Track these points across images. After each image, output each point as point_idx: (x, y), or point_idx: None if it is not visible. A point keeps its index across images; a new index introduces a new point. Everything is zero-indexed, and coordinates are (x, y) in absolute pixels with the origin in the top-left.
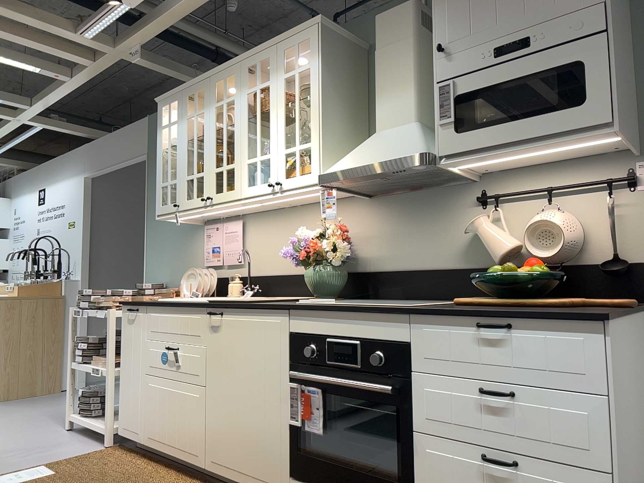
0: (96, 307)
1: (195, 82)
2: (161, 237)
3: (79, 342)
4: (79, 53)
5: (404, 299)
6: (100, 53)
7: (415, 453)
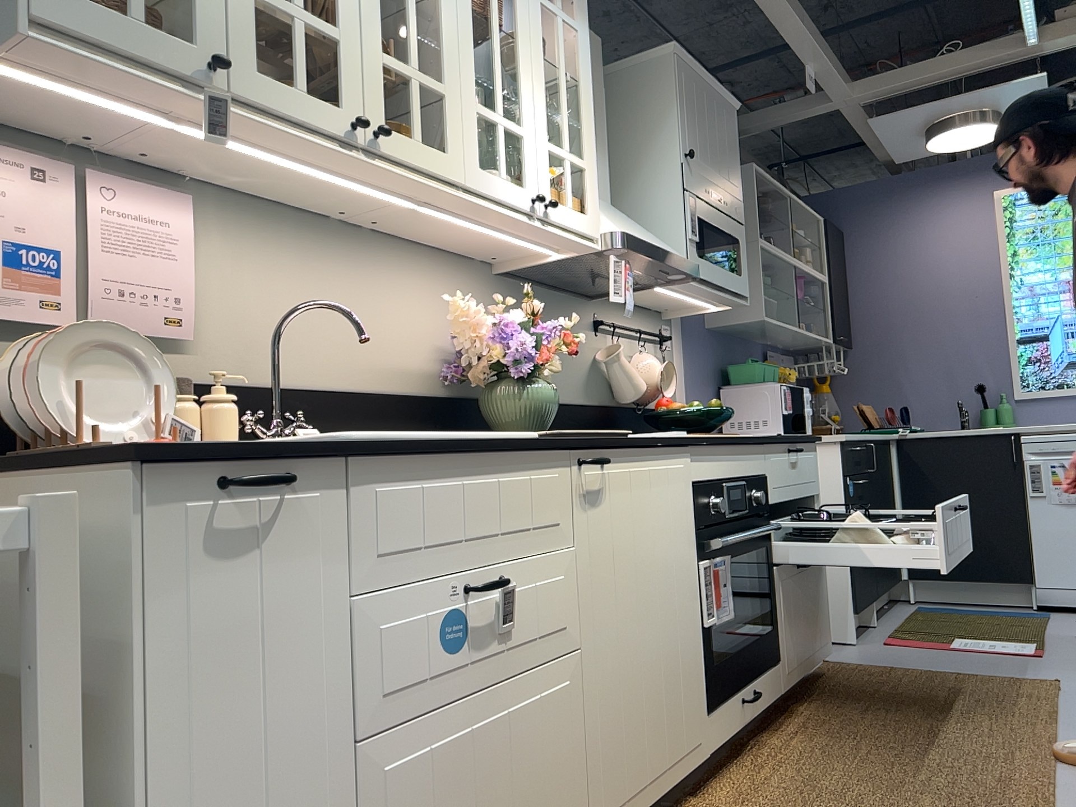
0: None
1: None
2: None
3: None
4: None
5: None
6: None
7: (776, 588)
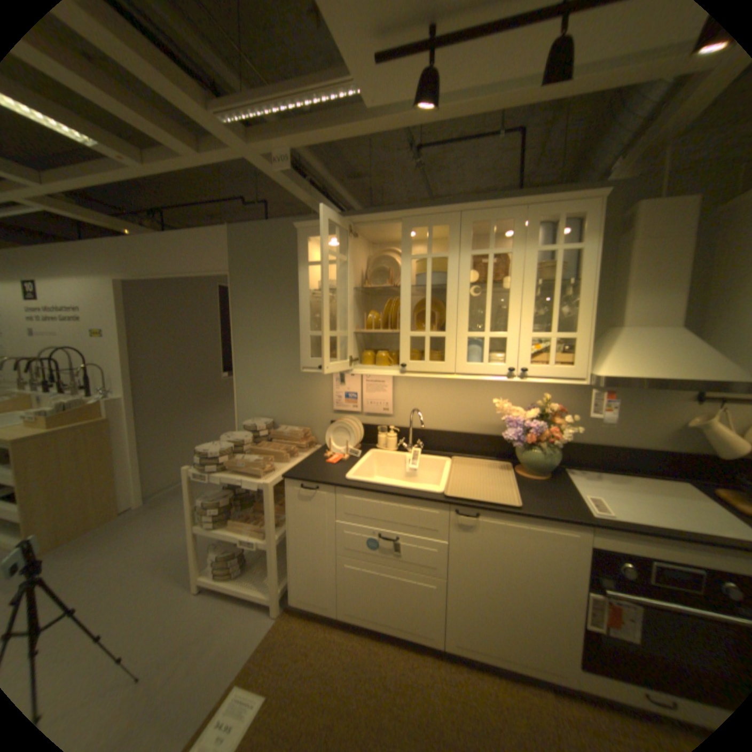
0: (220, 468)
1: (374, 218)
2: (259, 369)
3: (204, 508)
4: (177, 133)
5: (604, 471)
6: (205, 139)
7: None
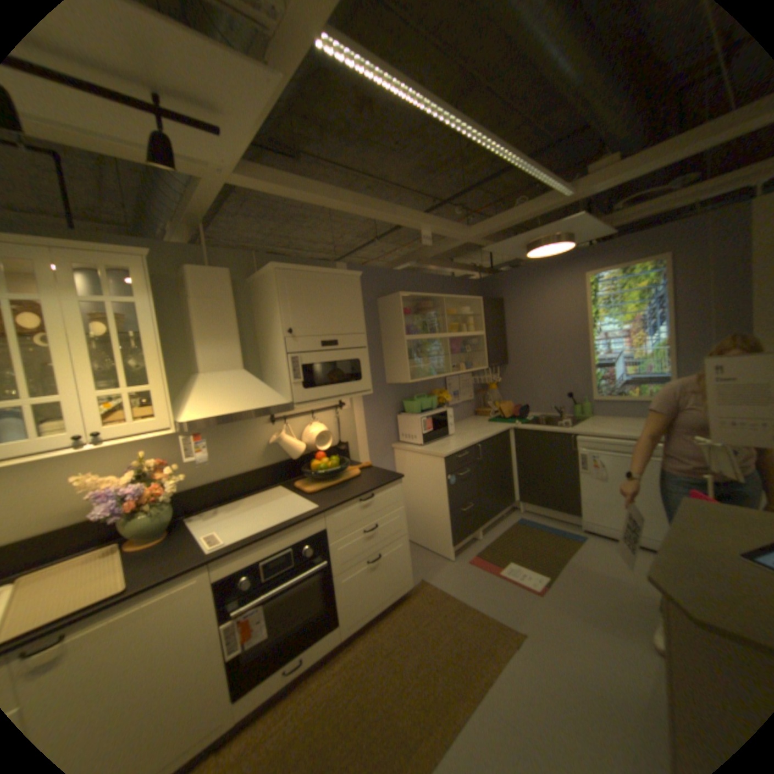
0: None
1: None
2: None
3: None
4: None
5: (220, 504)
6: None
7: (335, 589)
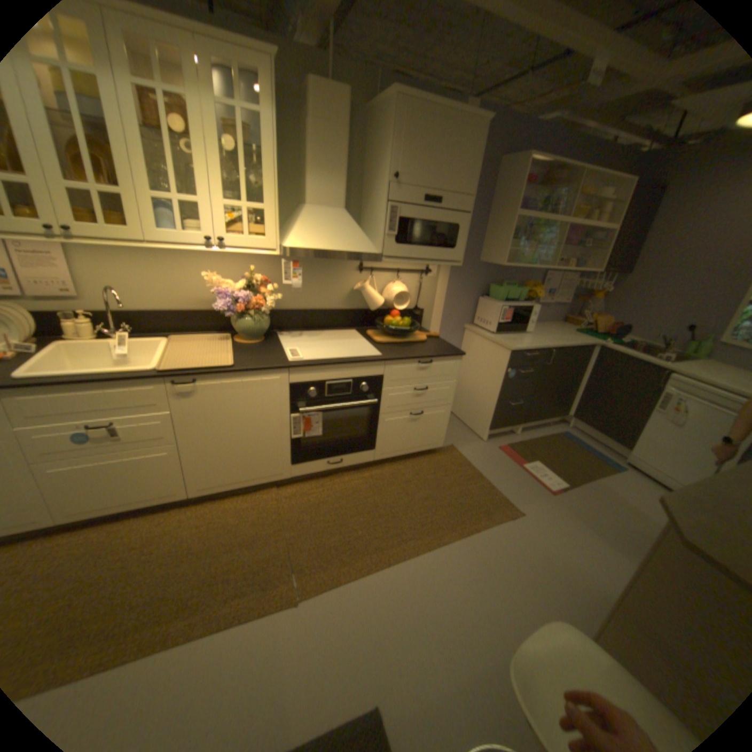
0: None
1: None
2: None
3: None
4: None
5: (305, 329)
6: None
7: (379, 423)
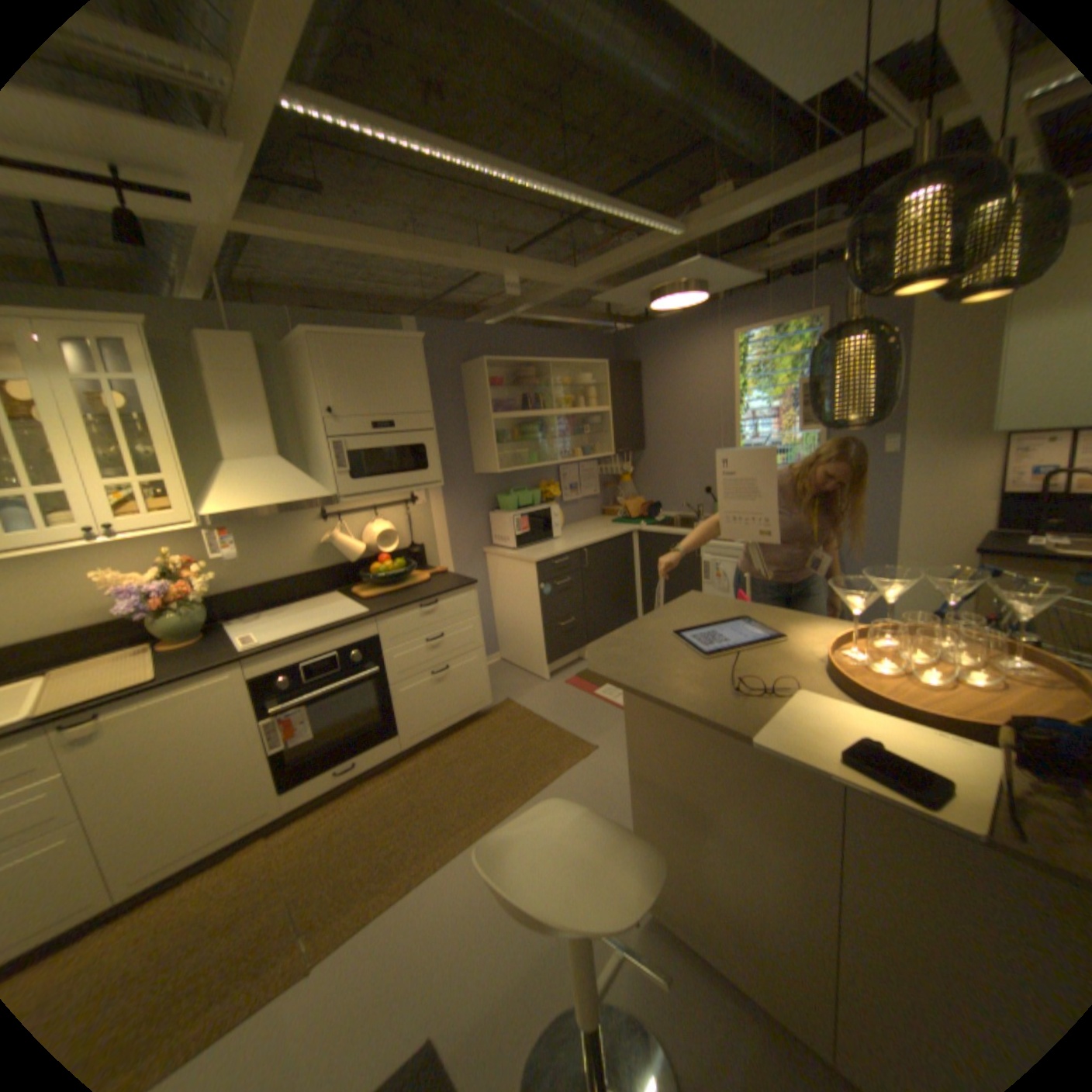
0: None
1: None
2: None
3: None
4: None
5: (265, 609)
6: None
7: (392, 697)
